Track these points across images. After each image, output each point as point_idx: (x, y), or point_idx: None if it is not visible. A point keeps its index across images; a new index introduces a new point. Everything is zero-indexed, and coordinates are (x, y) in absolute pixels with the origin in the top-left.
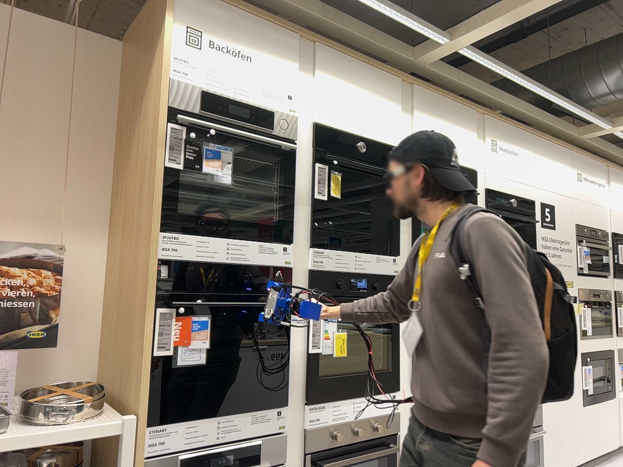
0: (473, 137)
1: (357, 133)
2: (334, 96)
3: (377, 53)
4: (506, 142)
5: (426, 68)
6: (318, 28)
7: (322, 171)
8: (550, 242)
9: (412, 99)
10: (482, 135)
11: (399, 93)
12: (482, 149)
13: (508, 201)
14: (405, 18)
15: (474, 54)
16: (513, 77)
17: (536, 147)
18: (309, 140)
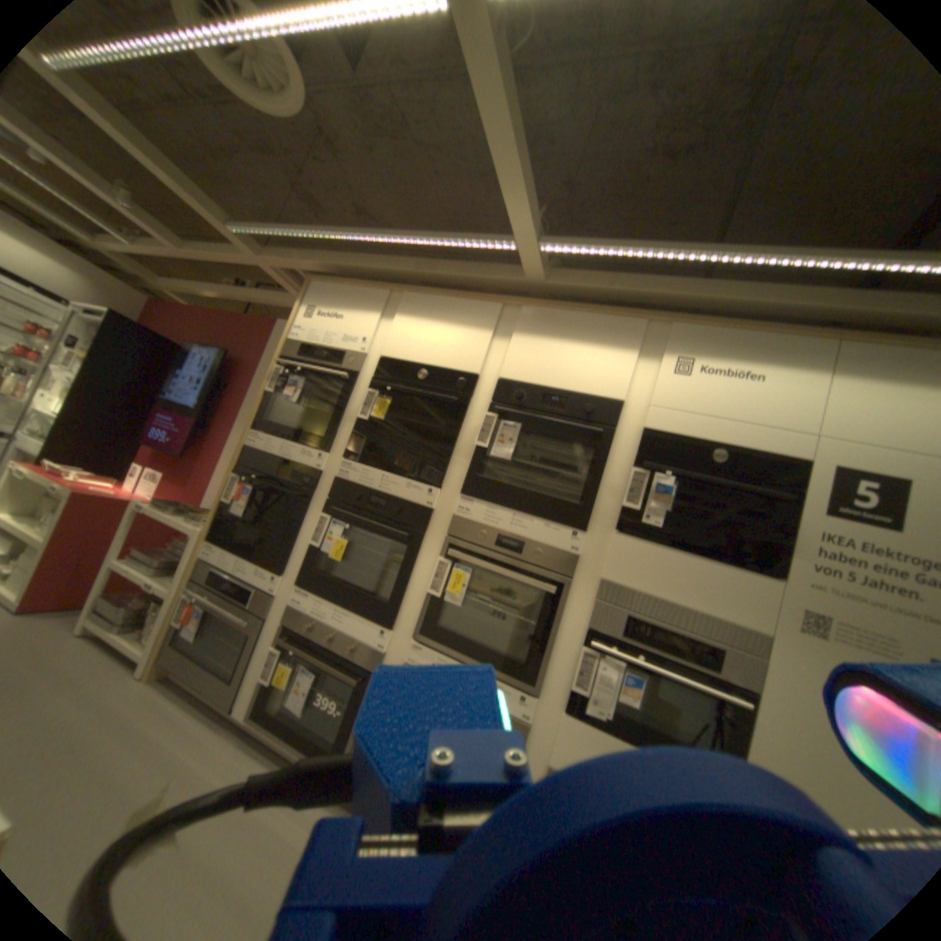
0: (628, 354)
1: (423, 362)
2: (406, 332)
3: (484, 284)
4: (728, 356)
5: (545, 282)
6: (420, 280)
7: (370, 397)
8: (868, 552)
9: (516, 321)
10: (662, 350)
11: (494, 317)
12: (656, 371)
13: (710, 453)
14: (468, 238)
15: (590, 241)
16: (658, 248)
17: (852, 360)
18: (373, 372)
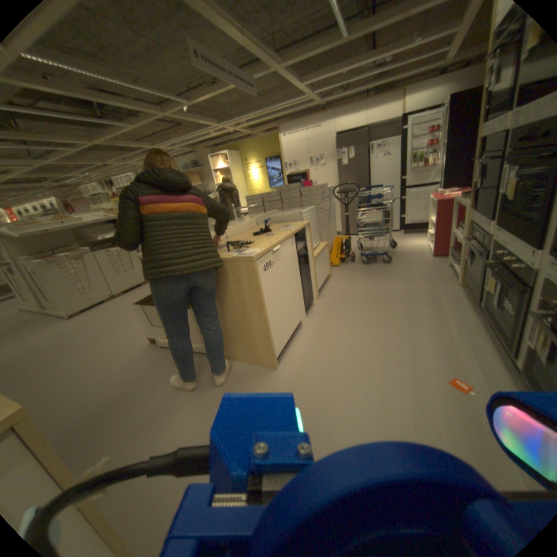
0: None
1: None
2: None
3: None
4: None
5: None
6: None
7: None
8: None
9: None
10: None
11: None
12: None
13: None
14: None
15: None
16: None
17: None
18: None
